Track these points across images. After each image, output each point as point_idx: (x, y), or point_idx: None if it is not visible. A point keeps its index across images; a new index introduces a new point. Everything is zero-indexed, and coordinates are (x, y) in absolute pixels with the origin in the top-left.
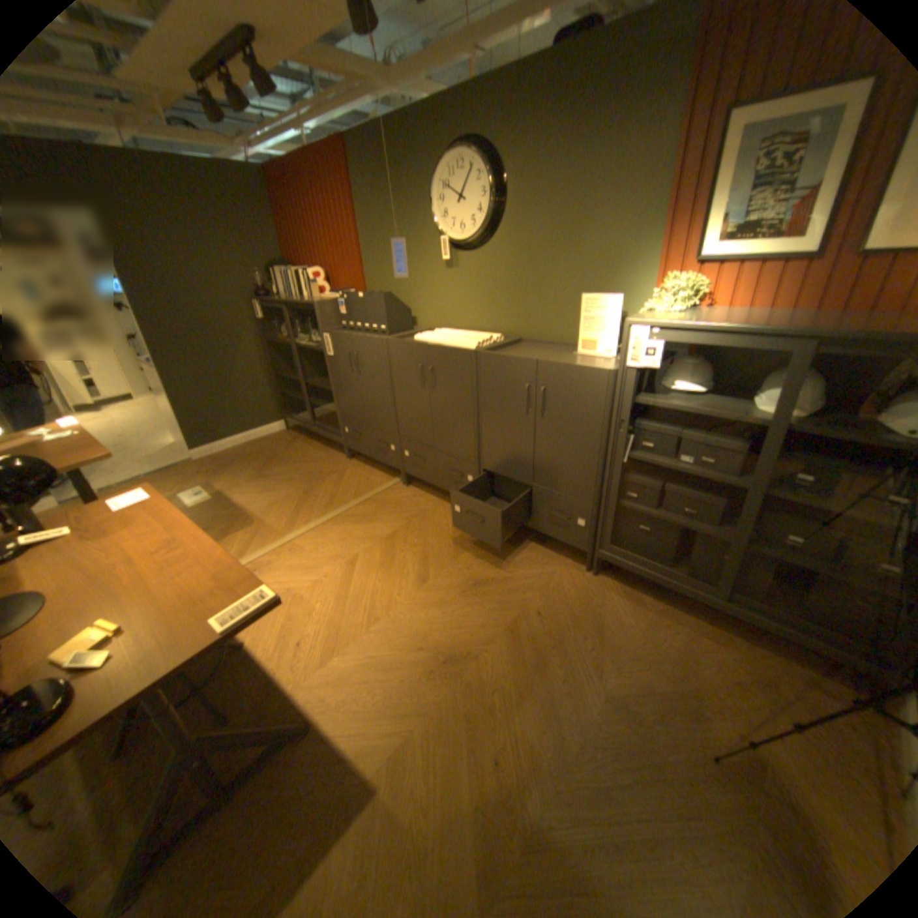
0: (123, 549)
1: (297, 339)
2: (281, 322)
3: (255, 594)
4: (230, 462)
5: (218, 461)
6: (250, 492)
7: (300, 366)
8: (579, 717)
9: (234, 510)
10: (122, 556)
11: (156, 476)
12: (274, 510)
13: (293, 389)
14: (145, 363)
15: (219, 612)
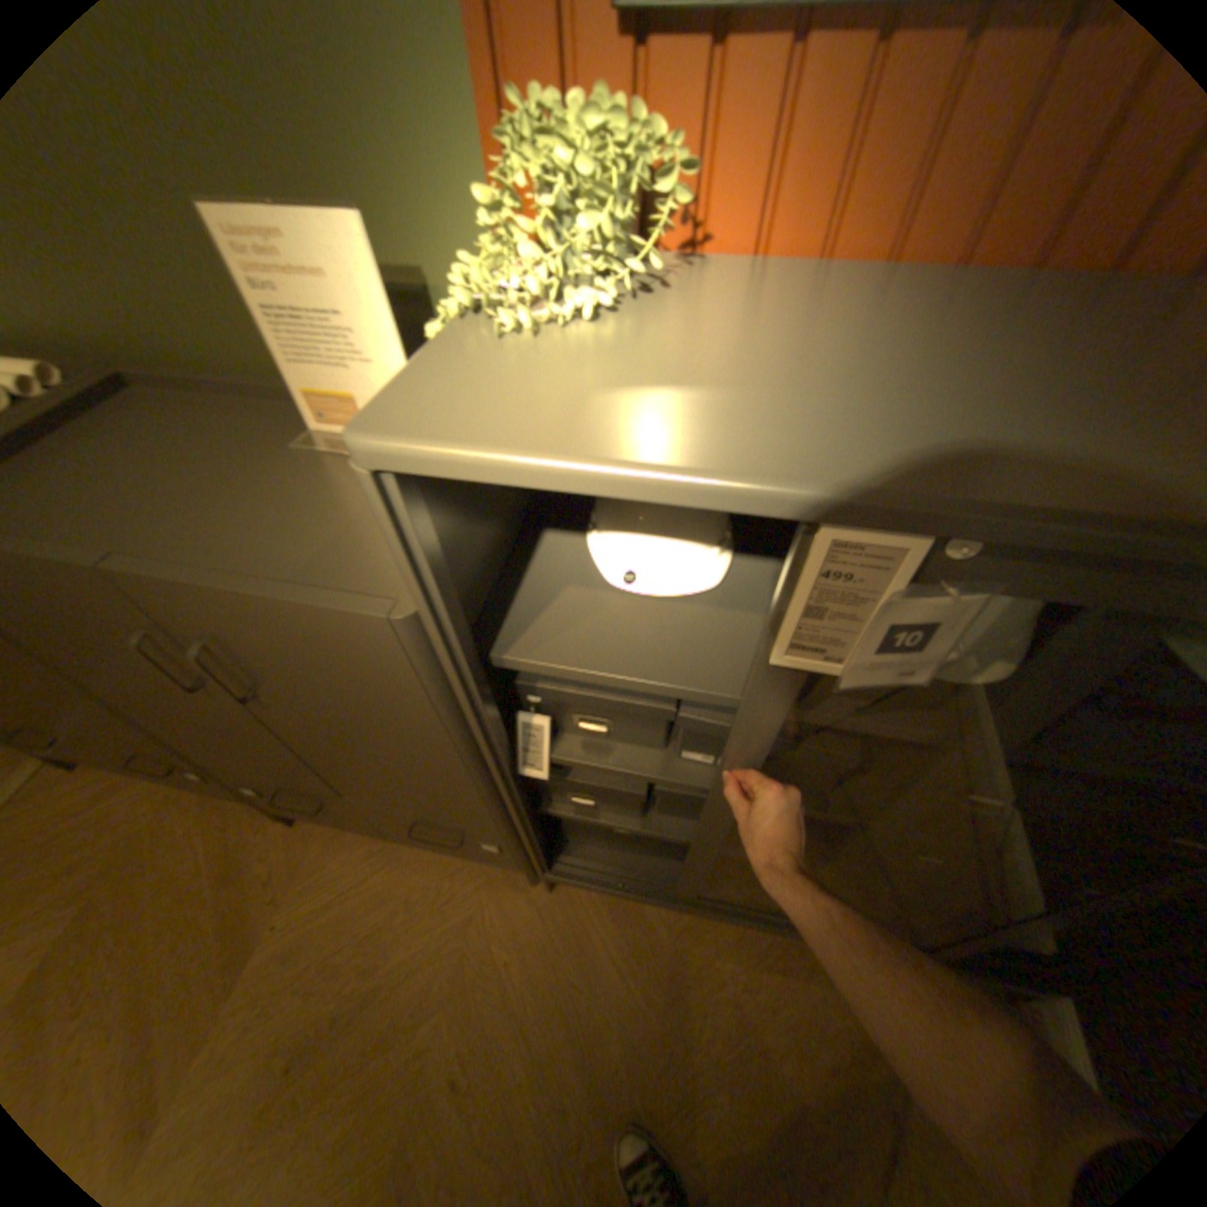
0: None
1: None
2: None
3: None
4: None
5: None
6: None
7: None
8: None
9: None
10: None
11: None
12: None
13: None
14: None
15: None
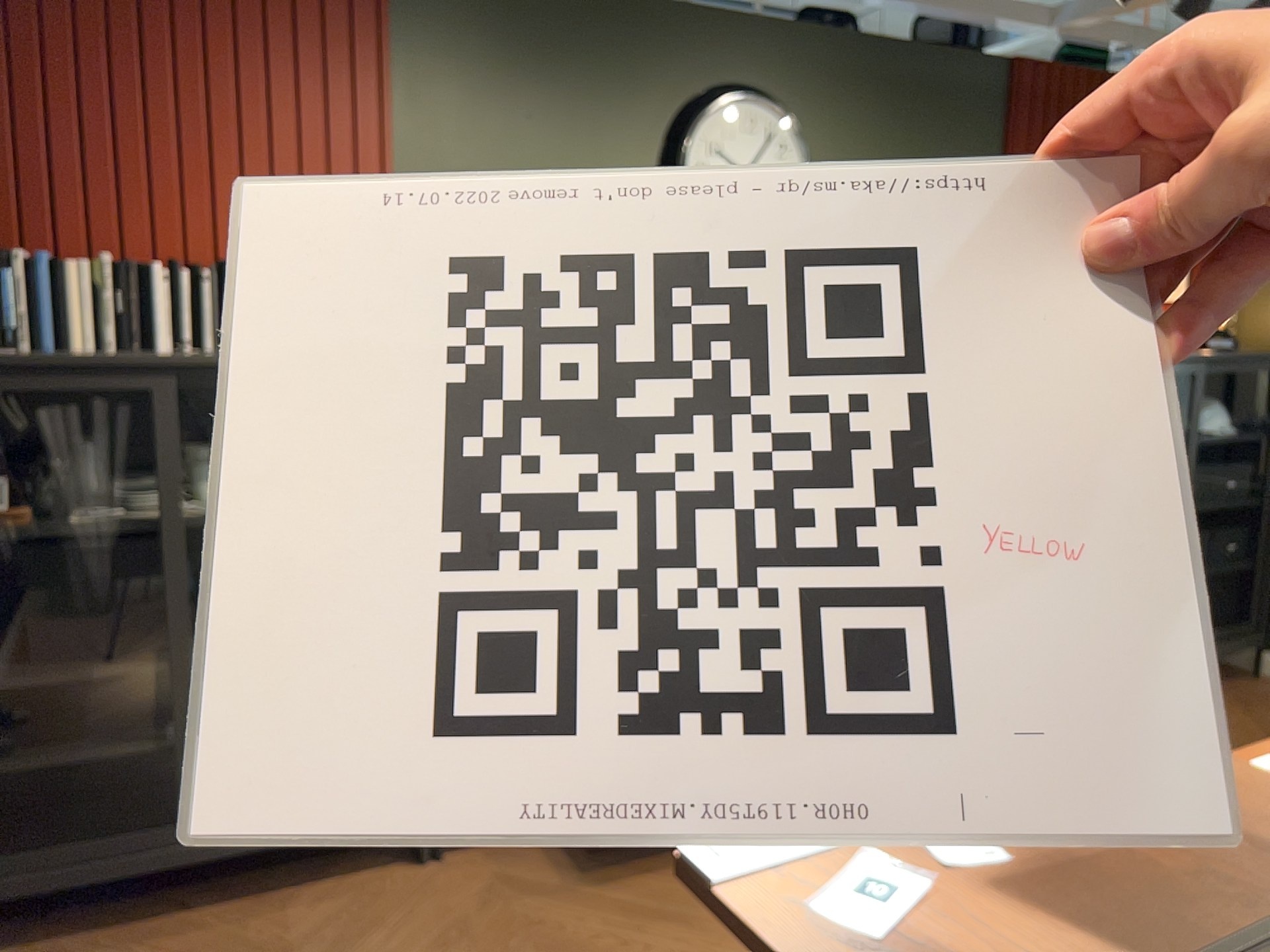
0: None
1: (95, 512)
2: None
3: None
4: None
5: None
6: None
7: (101, 616)
8: None
9: None
10: None
11: None
12: None
13: None
14: None
15: None
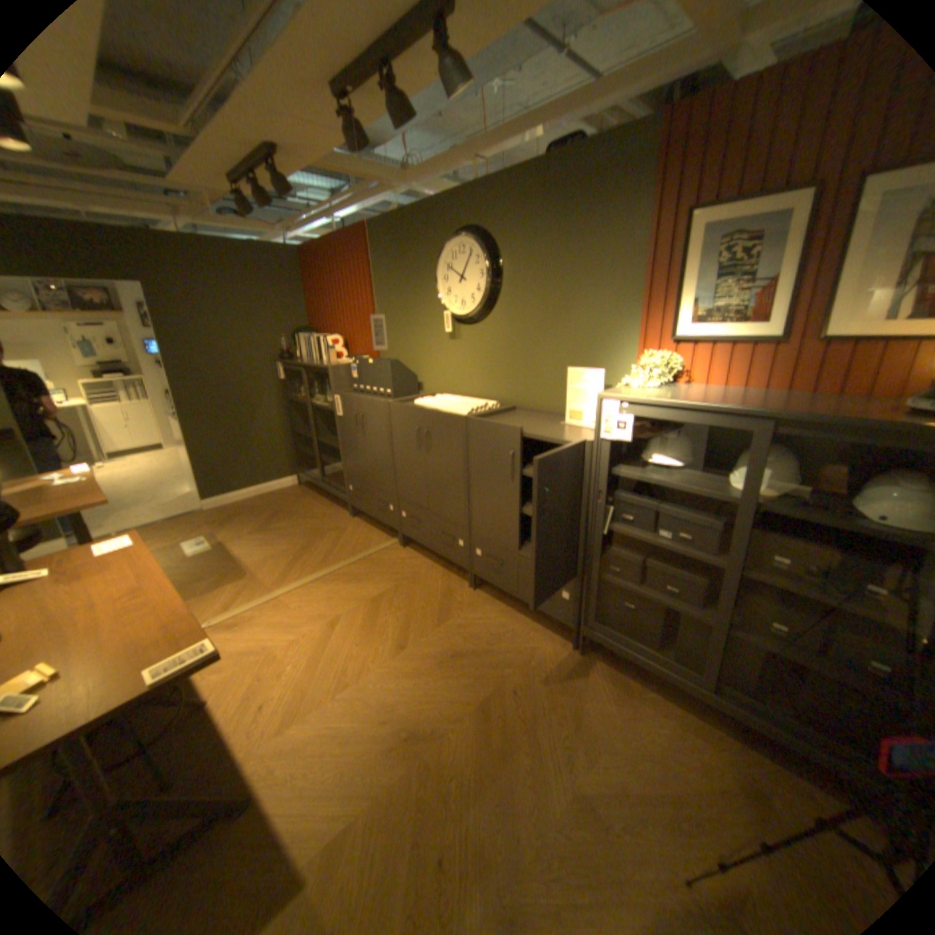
0: (90, 593)
1: (314, 399)
2: (302, 382)
3: (196, 648)
4: (238, 514)
5: (226, 513)
6: (250, 545)
7: (315, 424)
8: (540, 816)
9: (230, 562)
10: (86, 601)
11: (165, 524)
12: (268, 564)
13: (307, 446)
14: (171, 416)
15: (157, 664)
